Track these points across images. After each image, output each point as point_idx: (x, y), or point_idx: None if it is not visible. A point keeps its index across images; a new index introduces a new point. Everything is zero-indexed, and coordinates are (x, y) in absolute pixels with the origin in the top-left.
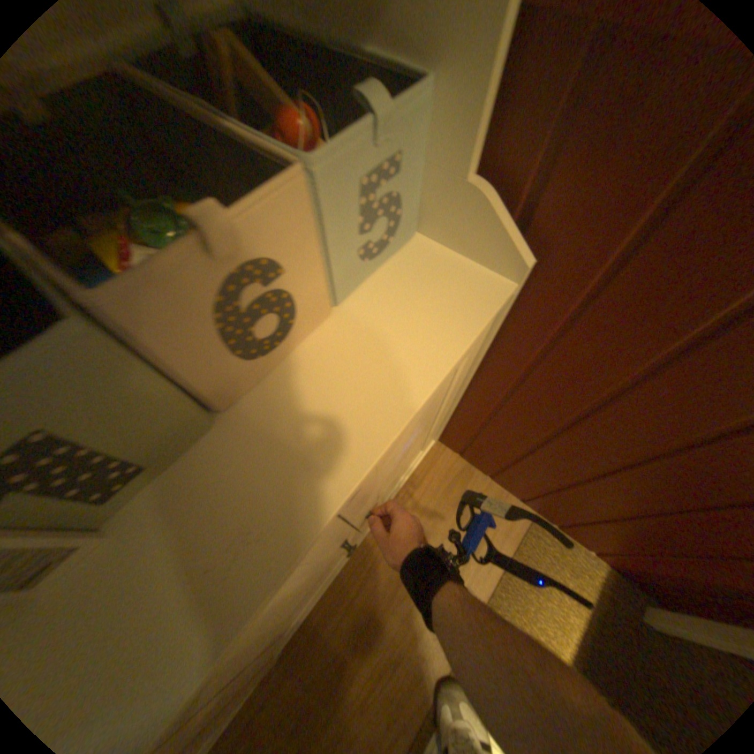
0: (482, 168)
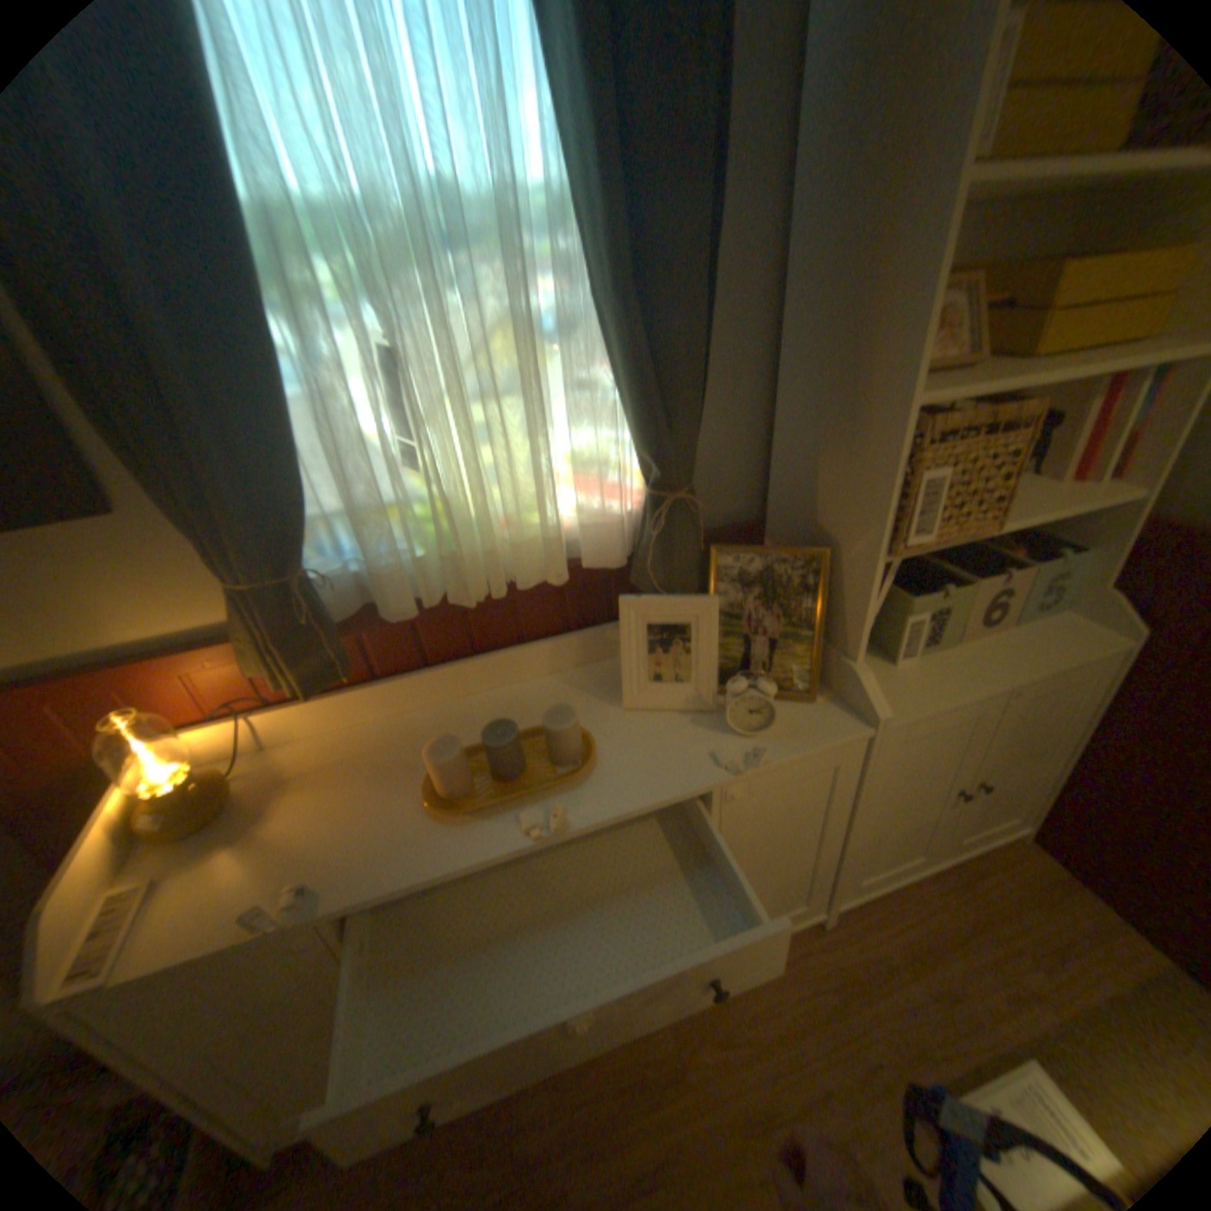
0: (1114, 586)
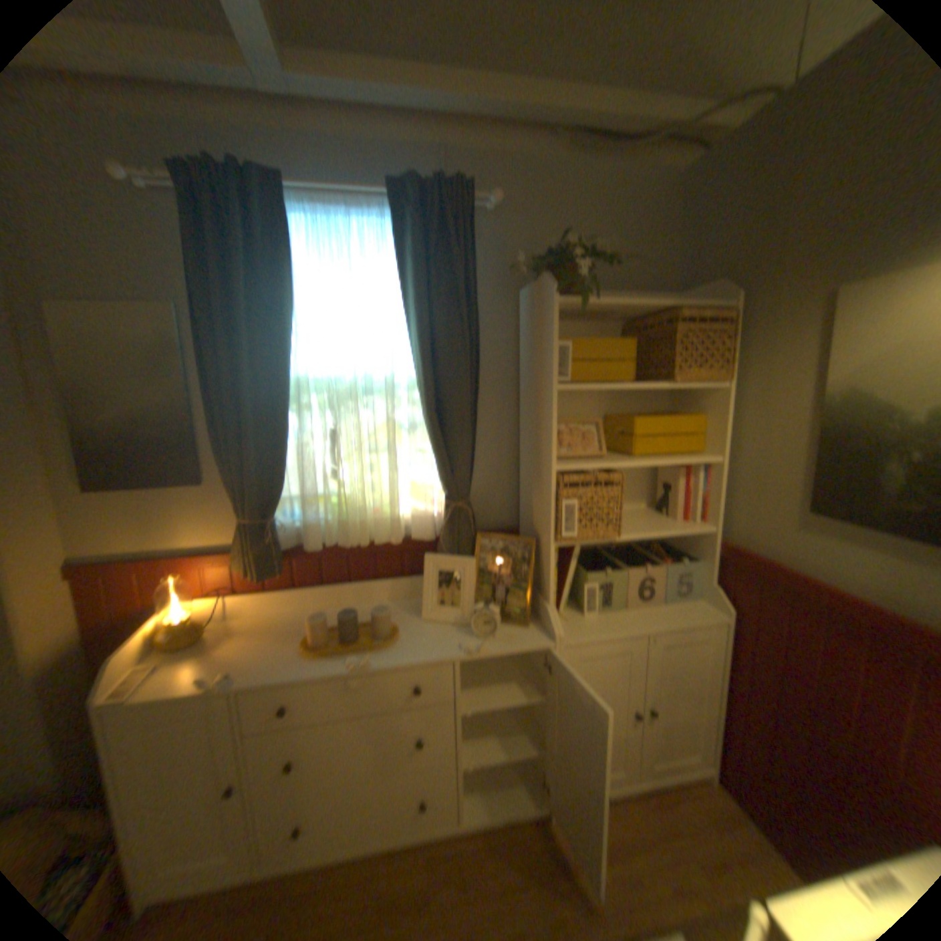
0: (717, 585)
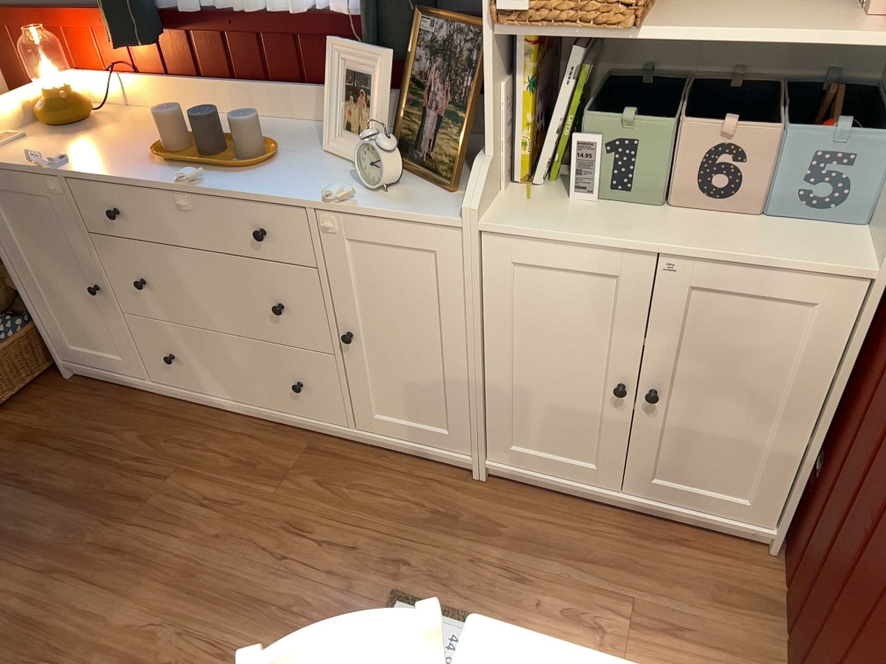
0: None
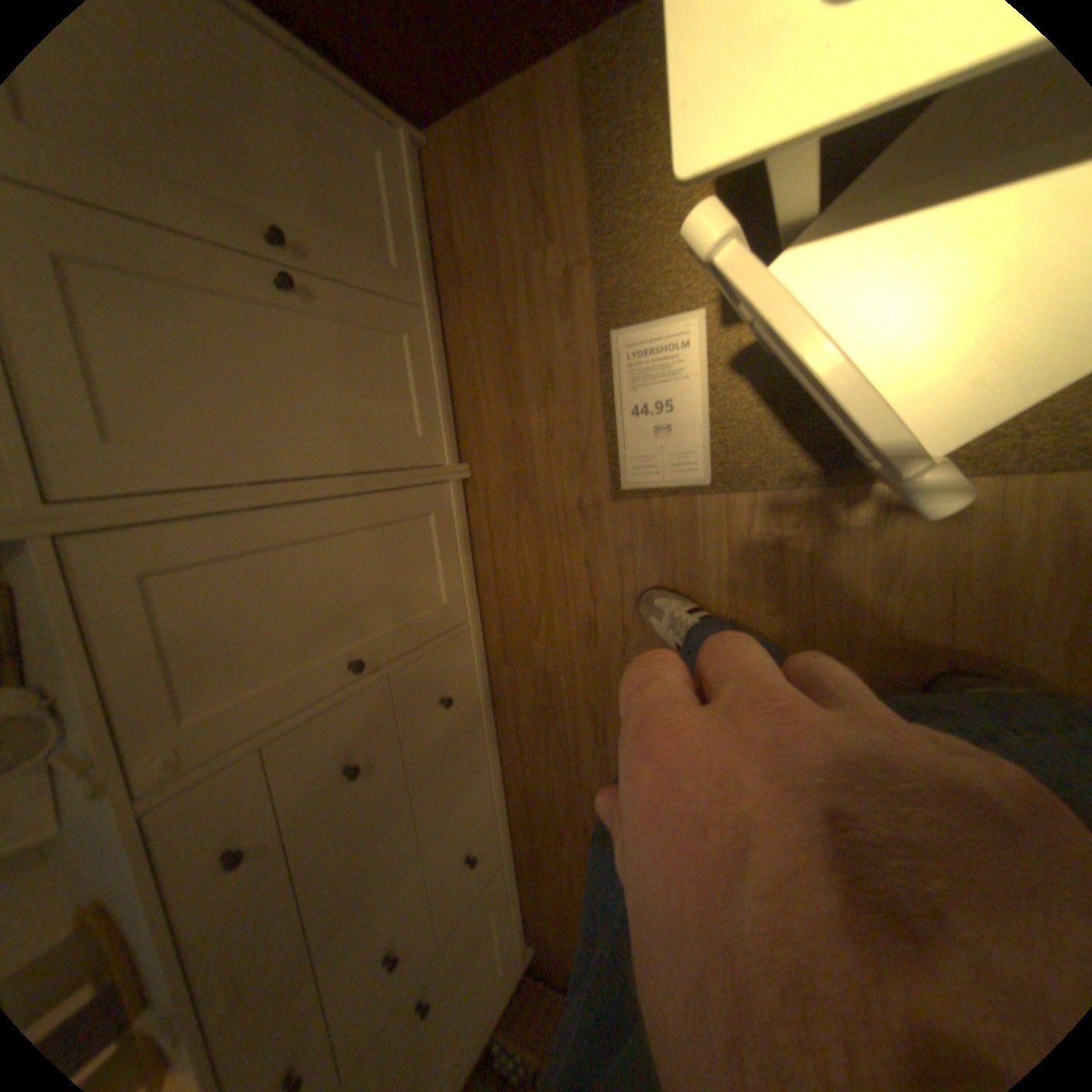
0: None
